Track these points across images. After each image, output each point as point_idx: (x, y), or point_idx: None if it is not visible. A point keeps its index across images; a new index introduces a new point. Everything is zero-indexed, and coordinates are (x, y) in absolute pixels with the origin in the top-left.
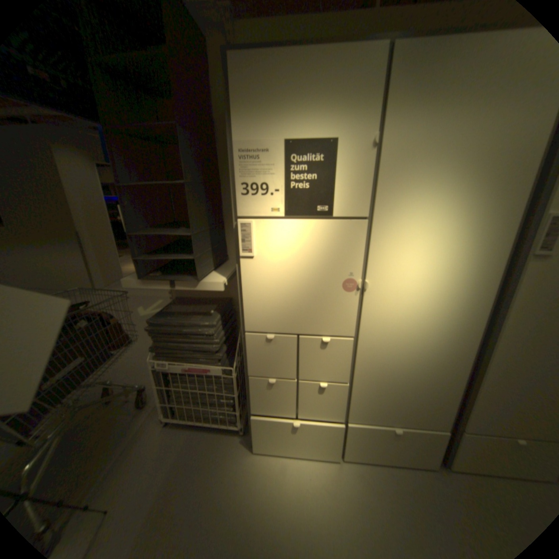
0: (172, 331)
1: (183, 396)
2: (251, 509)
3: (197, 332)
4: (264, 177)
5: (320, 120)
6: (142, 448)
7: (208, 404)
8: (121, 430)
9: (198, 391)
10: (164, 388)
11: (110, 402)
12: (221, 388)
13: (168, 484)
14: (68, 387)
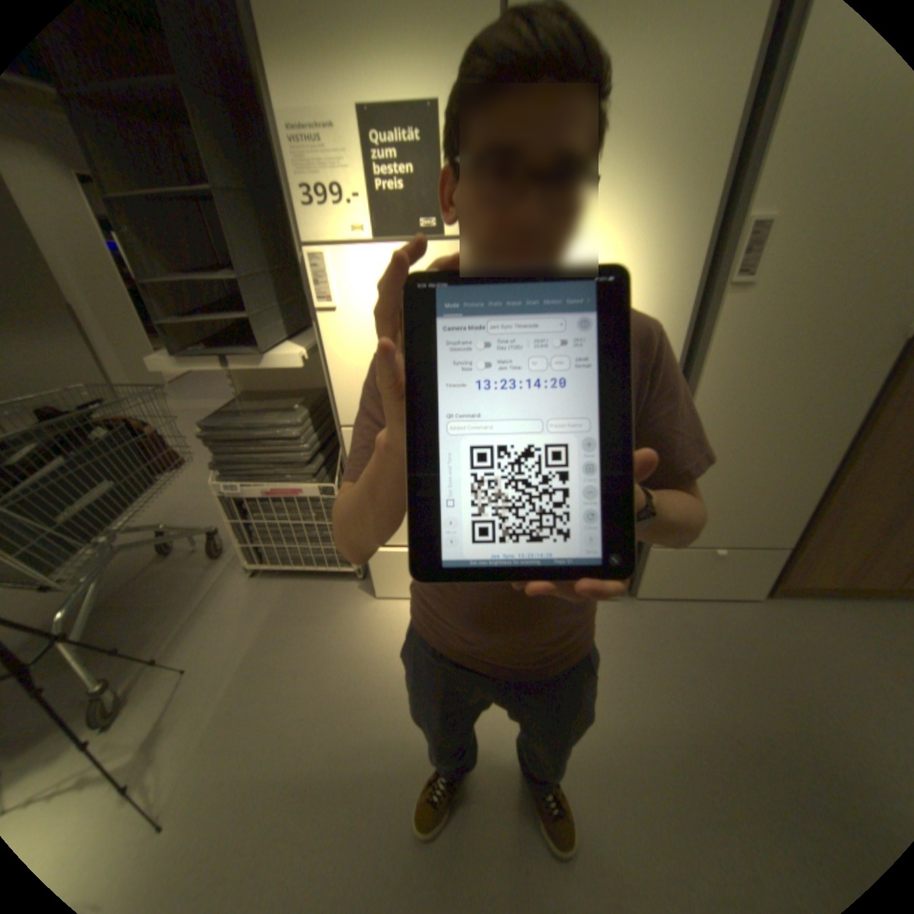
0: (237, 436)
1: (270, 531)
2: (373, 656)
3: (274, 435)
4: (332, 174)
5: (406, 67)
6: (222, 603)
7: (307, 539)
8: (190, 583)
9: (291, 522)
10: (241, 521)
11: (170, 553)
12: (322, 514)
13: (263, 639)
14: (97, 521)
